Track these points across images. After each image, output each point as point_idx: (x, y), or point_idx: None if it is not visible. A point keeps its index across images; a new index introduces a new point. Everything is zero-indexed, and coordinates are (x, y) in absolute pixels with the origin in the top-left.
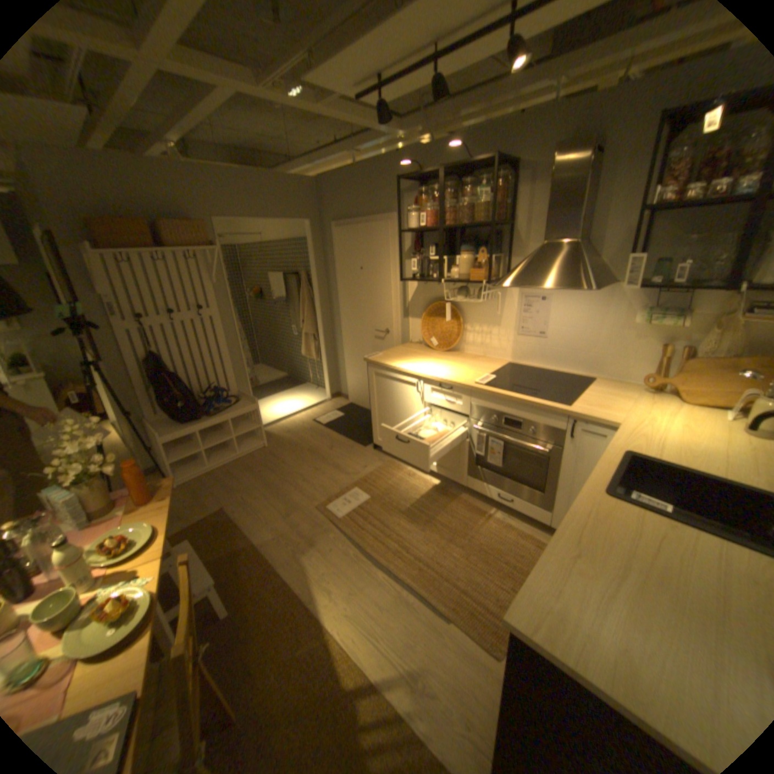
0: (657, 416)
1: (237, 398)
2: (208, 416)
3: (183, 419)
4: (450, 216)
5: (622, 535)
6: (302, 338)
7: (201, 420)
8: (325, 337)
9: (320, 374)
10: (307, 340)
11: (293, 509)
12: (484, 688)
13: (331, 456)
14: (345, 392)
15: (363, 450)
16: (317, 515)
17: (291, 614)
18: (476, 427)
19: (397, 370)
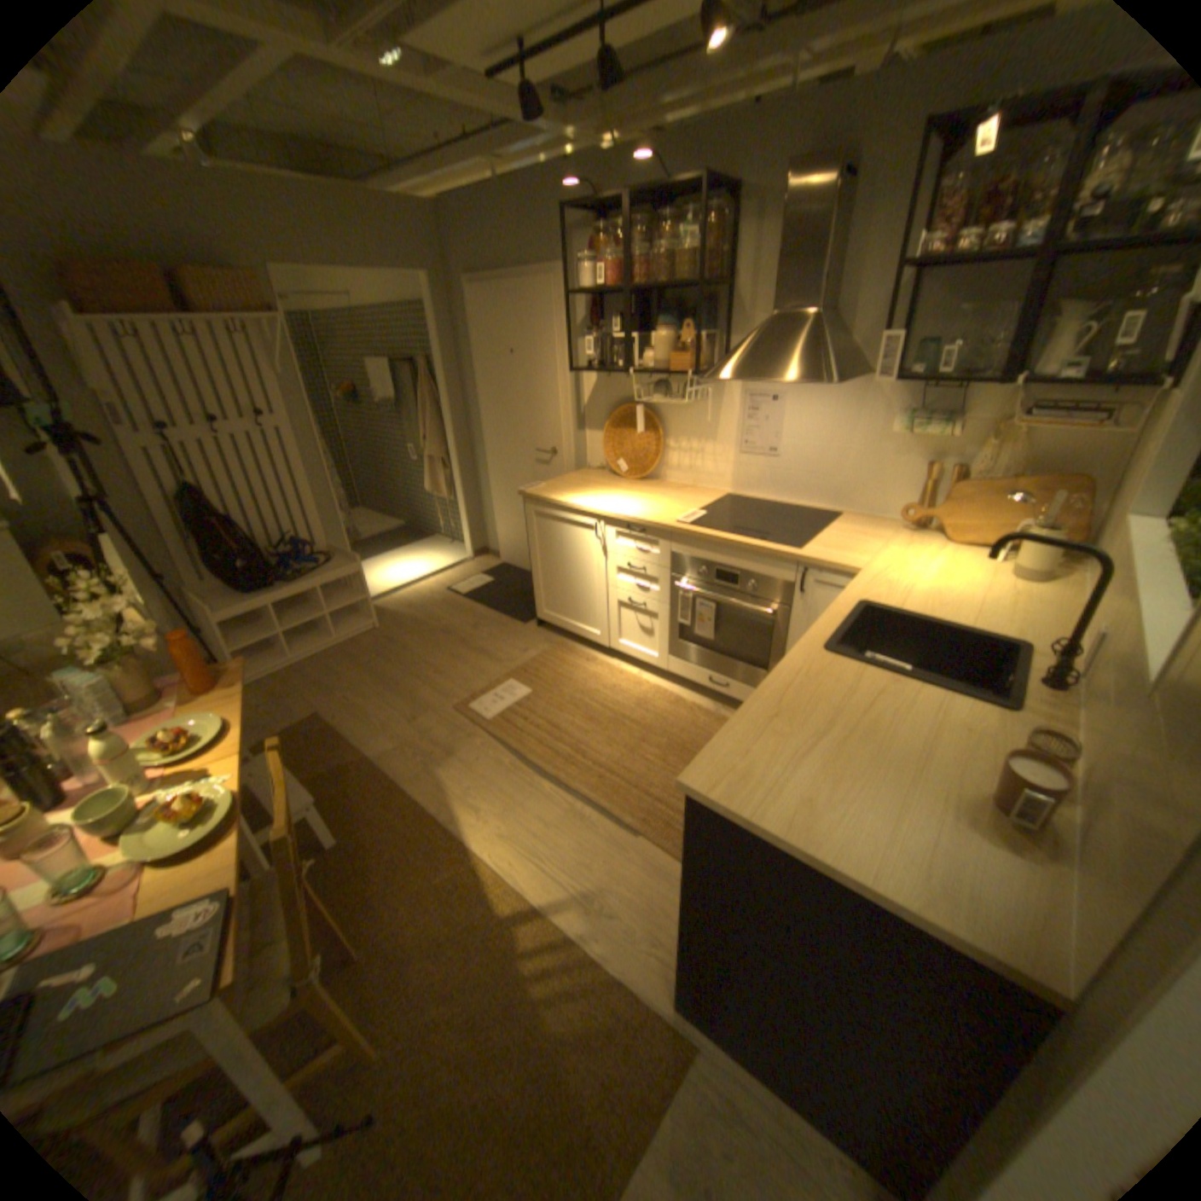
0: (910, 559)
1: (327, 556)
2: (284, 583)
3: (245, 588)
4: (642, 269)
5: (833, 692)
6: (425, 465)
7: (274, 588)
8: (460, 462)
9: (455, 521)
10: (432, 467)
11: (421, 710)
12: (677, 904)
13: (475, 638)
14: (494, 548)
15: (521, 628)
16: (457, 717)
17: (425, 838)
18: (677, 585)
19: (567, 507)
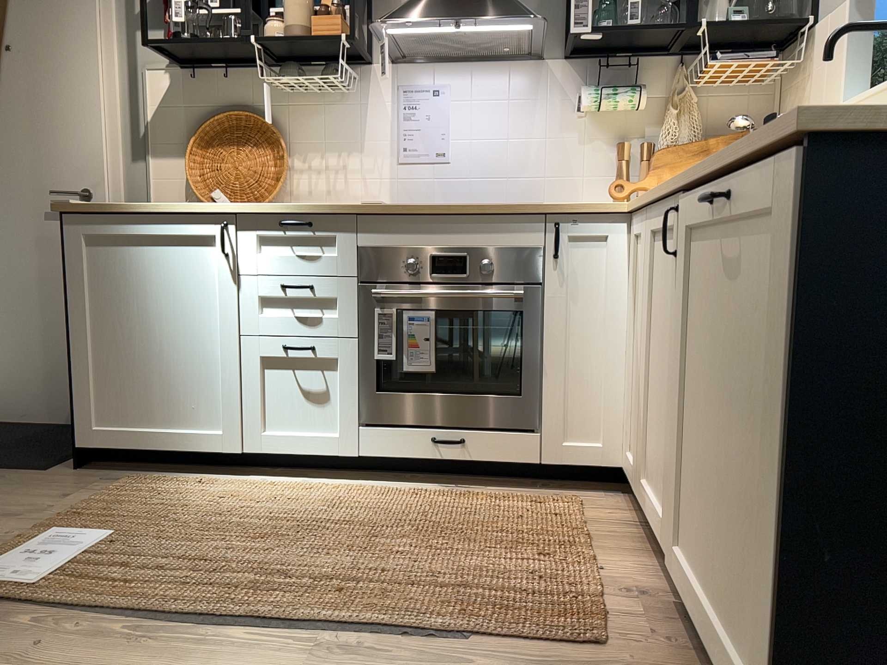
0: None
1: None
2: None
3: None
4: None
5: None
6: None
7: None
8: None
9: None
10: None
11: None
12: None
13: None
14: None
15: (40, 476)
16: None
17: None
18: (377, 293)
19: (161, 214)
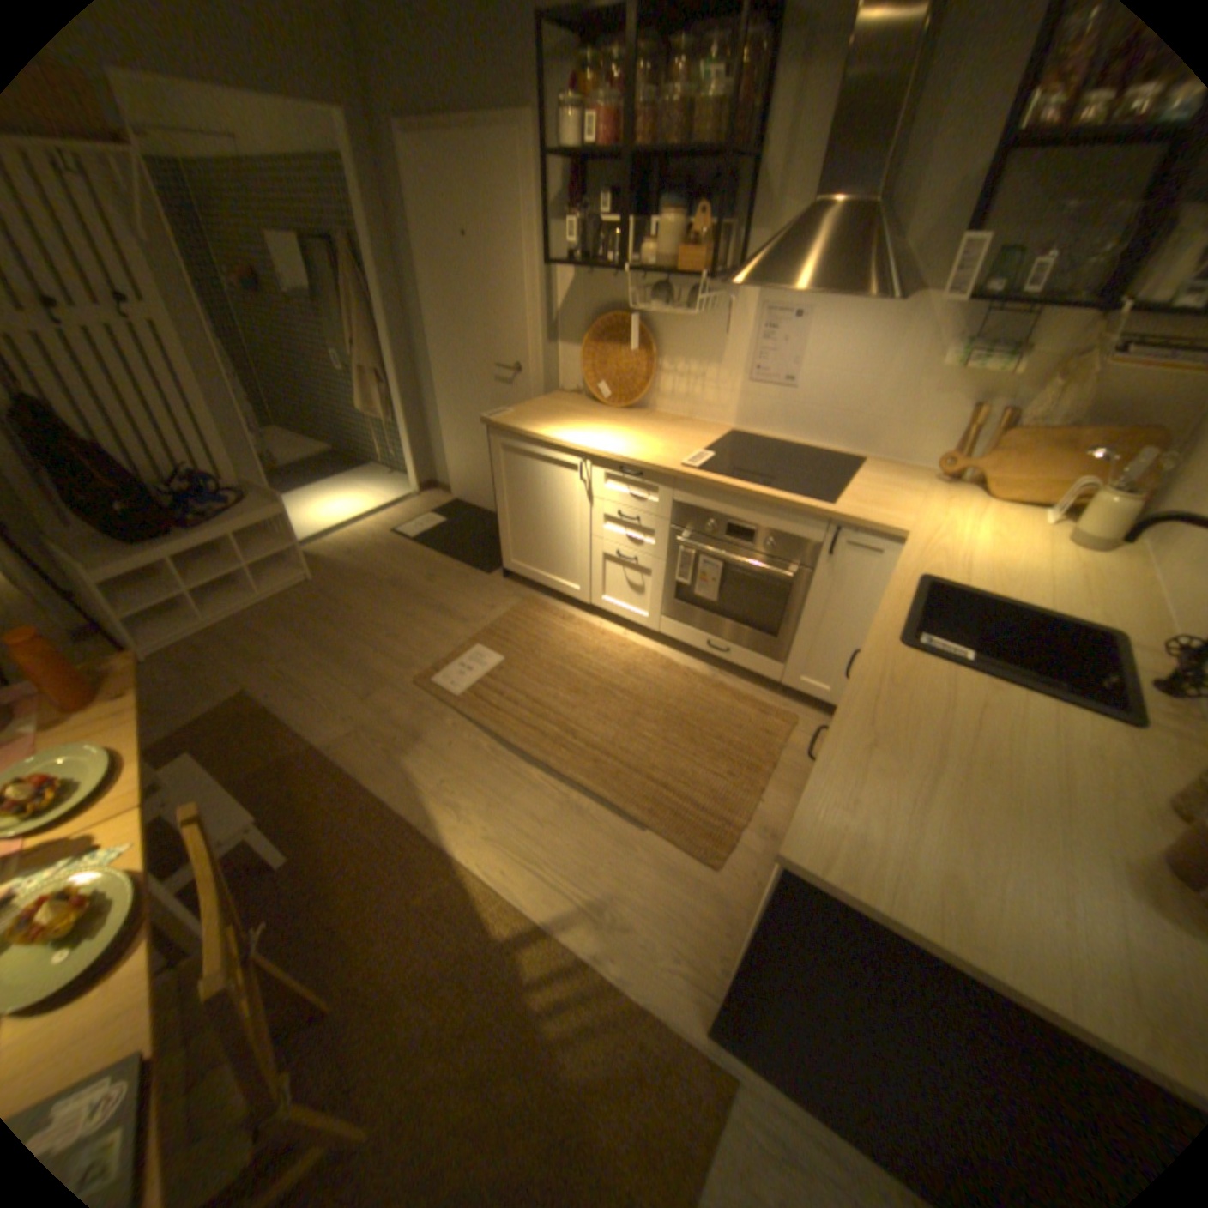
0: (956, 518)
1: (237, 493)
2: (182, 528)
3: (128, 535)
4: (641, 125)
5: (929, 705)
6: (351, 377)
7: (169, 536)
8: (397, 375)
9: (392, 446)
10: (360, 380)
11: (375, 683)
12: (695, 908)
13: (430, 591)
14: (443, 480)
15: (484, 579)
16: (419, 691)
17: (396, 846)
18: (679, 540)
19: (544, 440)
